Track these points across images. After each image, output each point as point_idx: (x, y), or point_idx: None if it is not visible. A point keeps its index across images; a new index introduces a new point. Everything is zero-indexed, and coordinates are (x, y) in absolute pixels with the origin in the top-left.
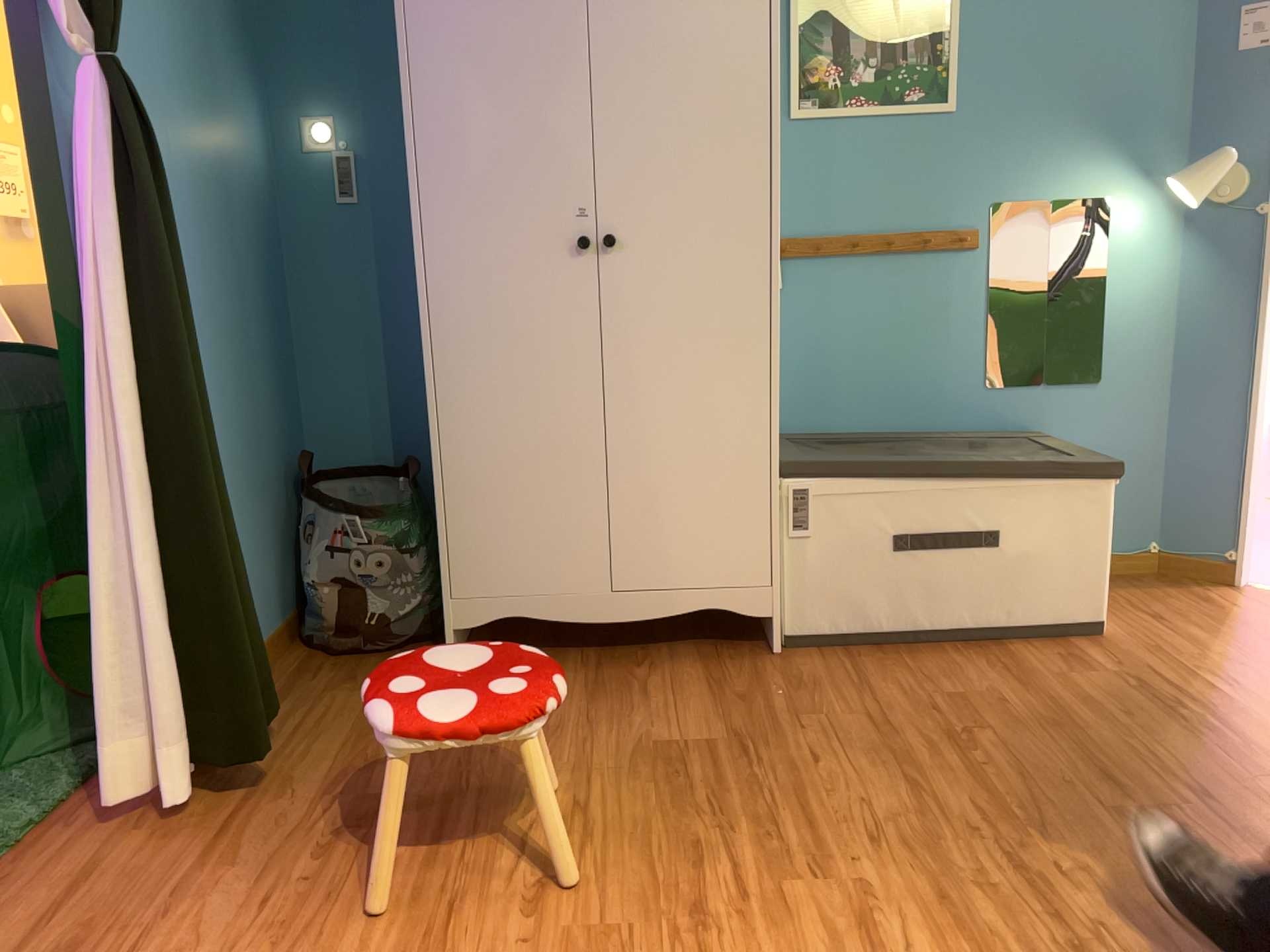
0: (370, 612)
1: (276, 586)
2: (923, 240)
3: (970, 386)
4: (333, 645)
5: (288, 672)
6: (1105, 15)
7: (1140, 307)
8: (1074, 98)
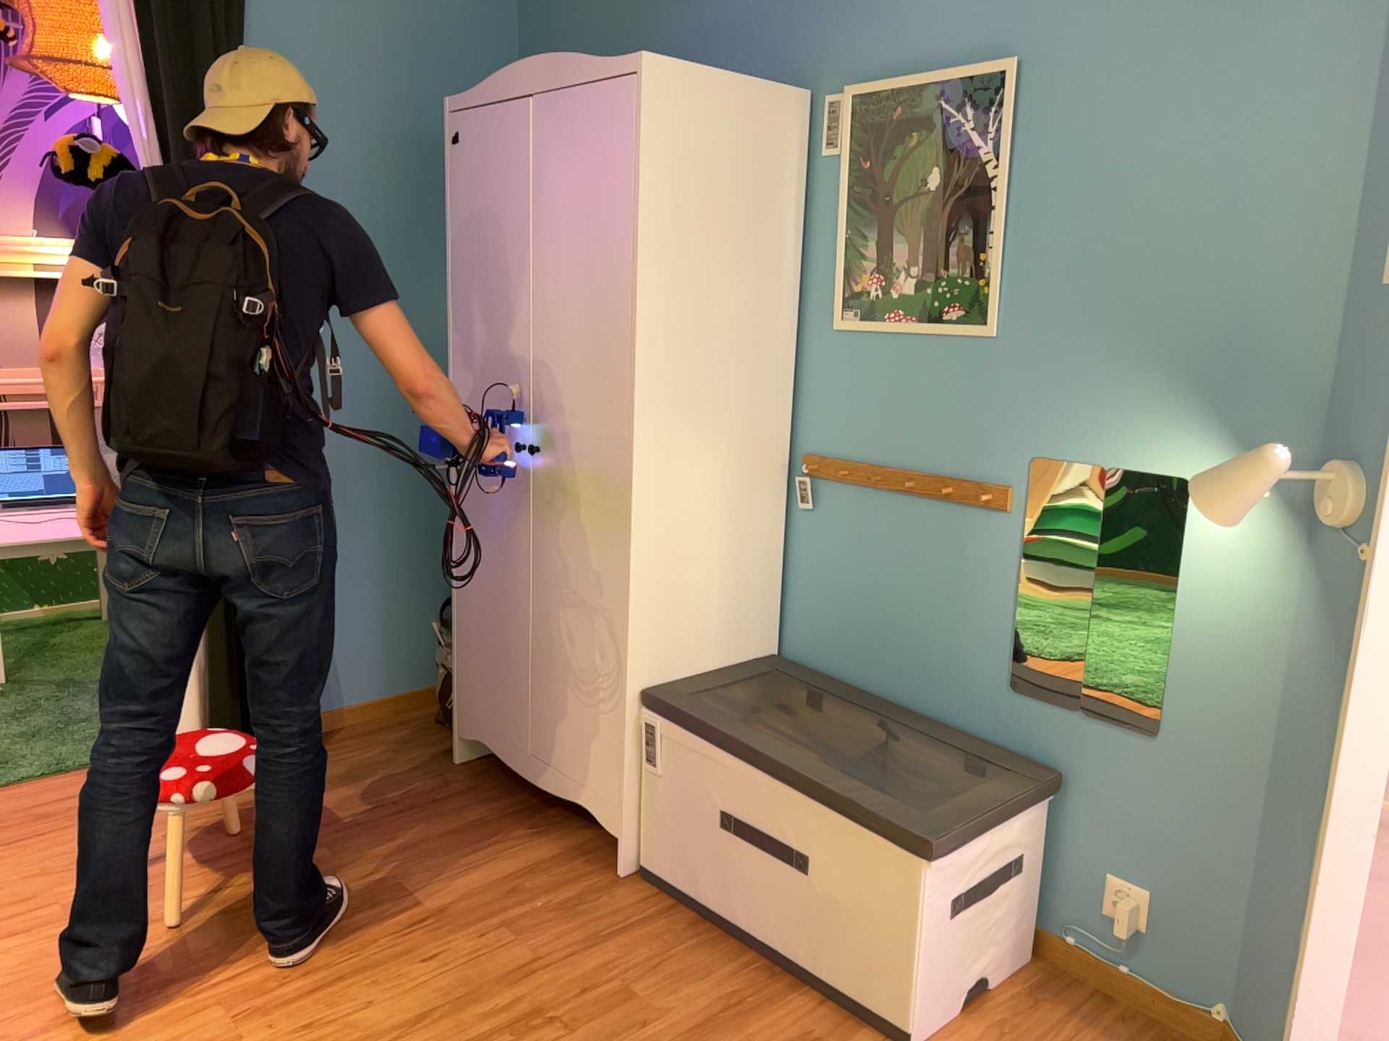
0: (448, 699)
1: (429, 656)
2: (946, 486)
3: (990, 680)
4: (434, 715)
5: (390, 722)
6: (1200, 217)
7: (1225, 647)
8: (1148, 331)
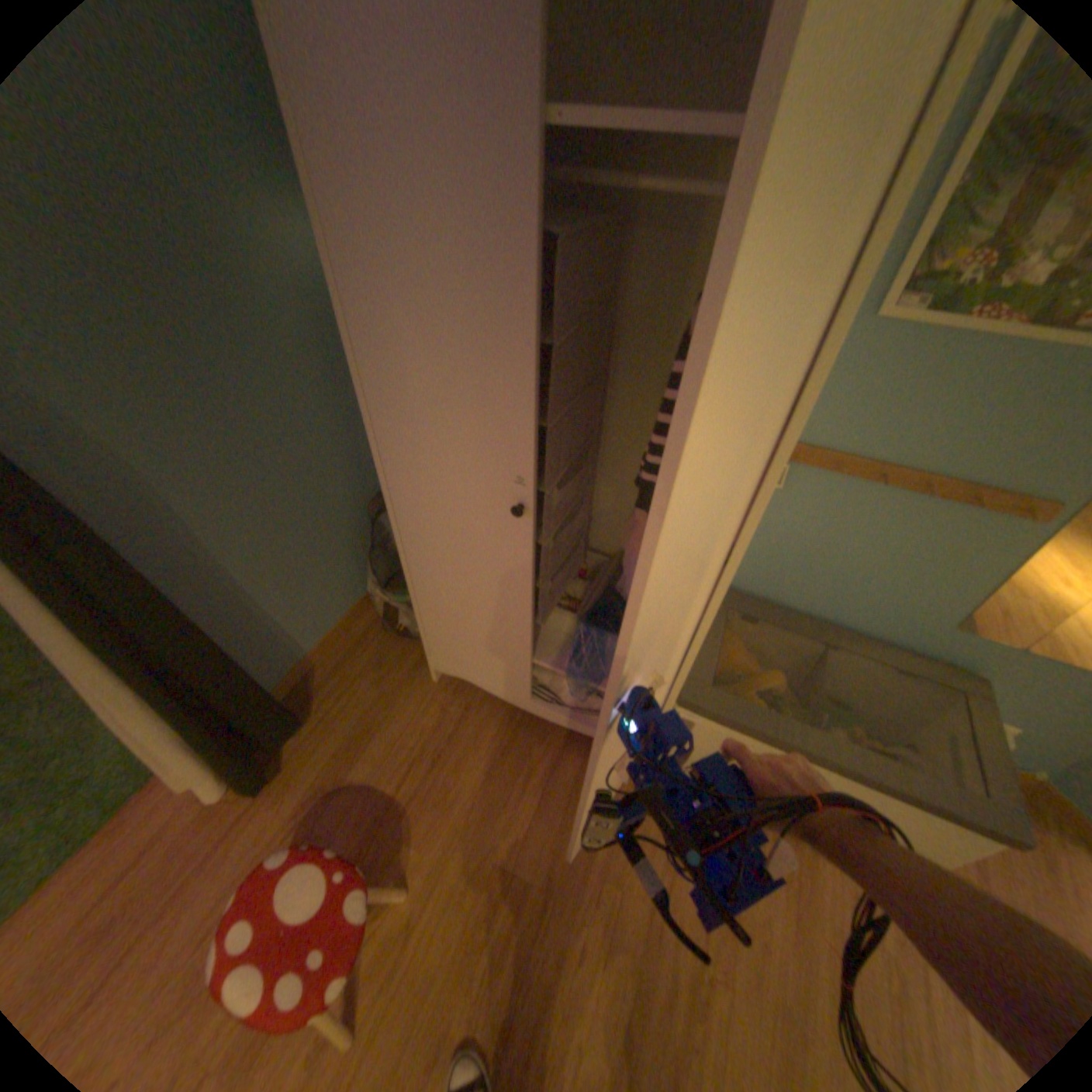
0: (401, 624)
1: (356, 580)
2: (981, 494)
3: (942, 621)
4: (384, 626)
5: (351, 645)
6: None
7: None
8: None
